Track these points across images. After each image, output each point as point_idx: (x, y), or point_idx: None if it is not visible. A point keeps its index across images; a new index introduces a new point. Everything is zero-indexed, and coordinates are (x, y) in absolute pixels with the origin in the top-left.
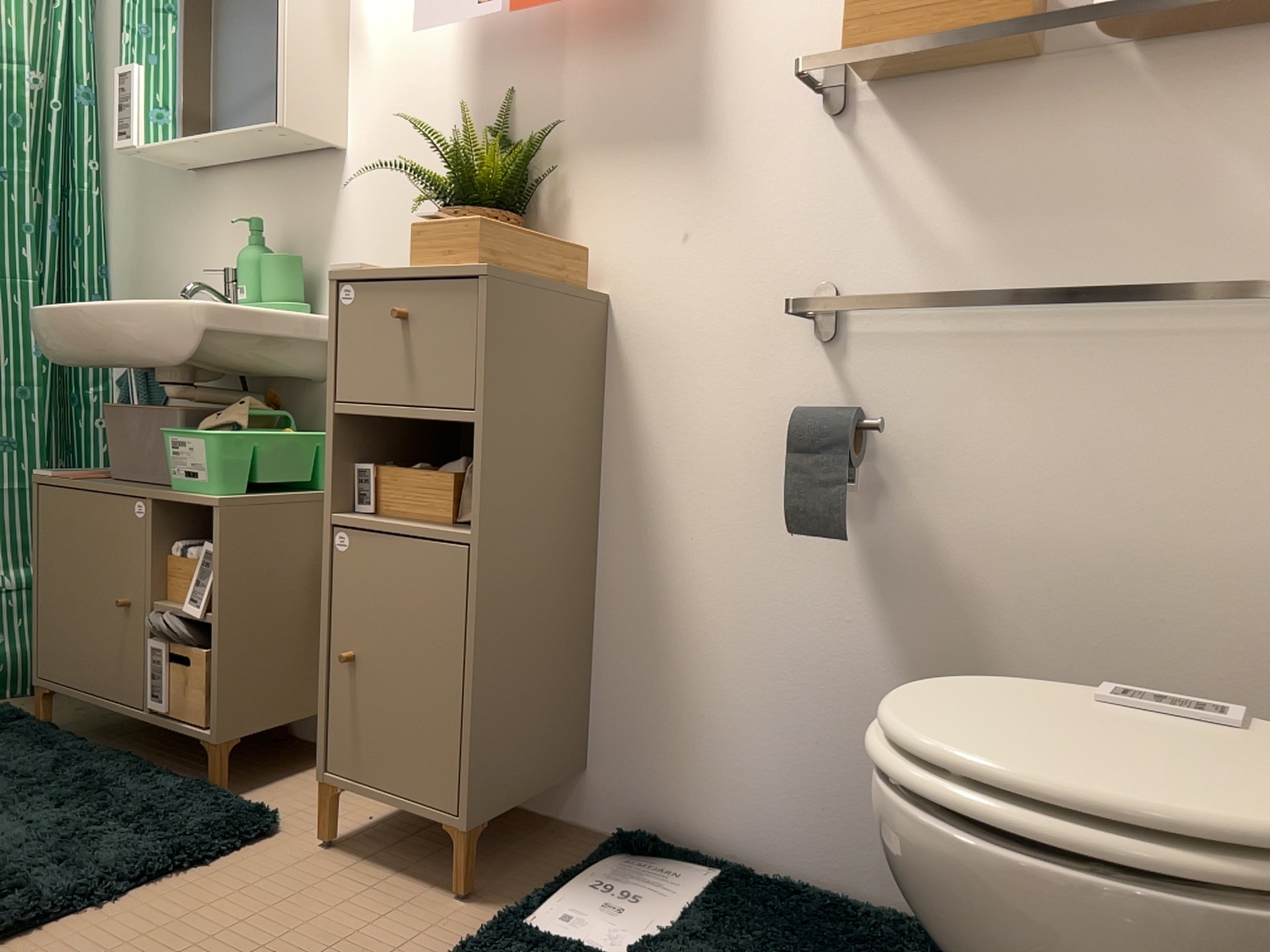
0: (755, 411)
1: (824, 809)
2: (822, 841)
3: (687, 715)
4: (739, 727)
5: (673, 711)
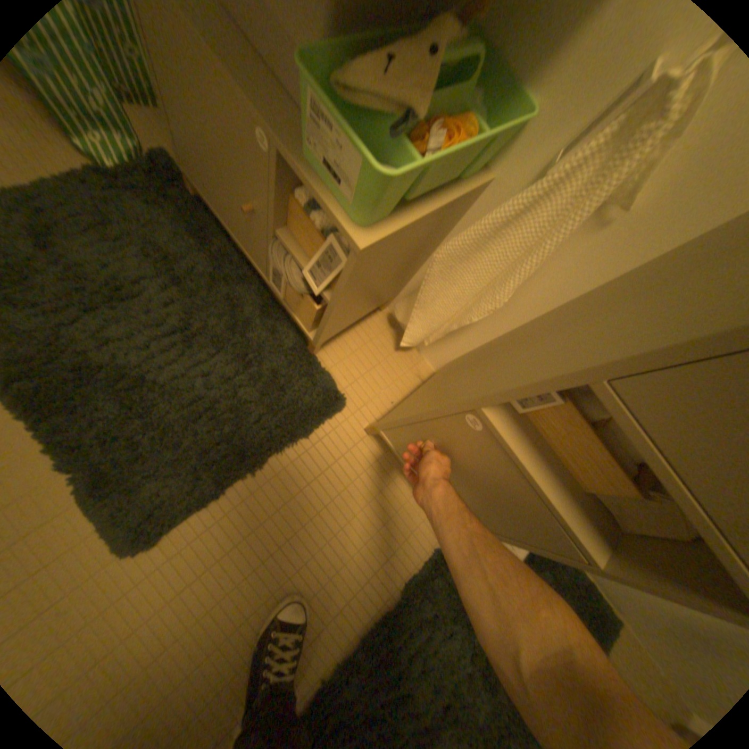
0: None
1: None
2: None
3: None
4: None
5: None
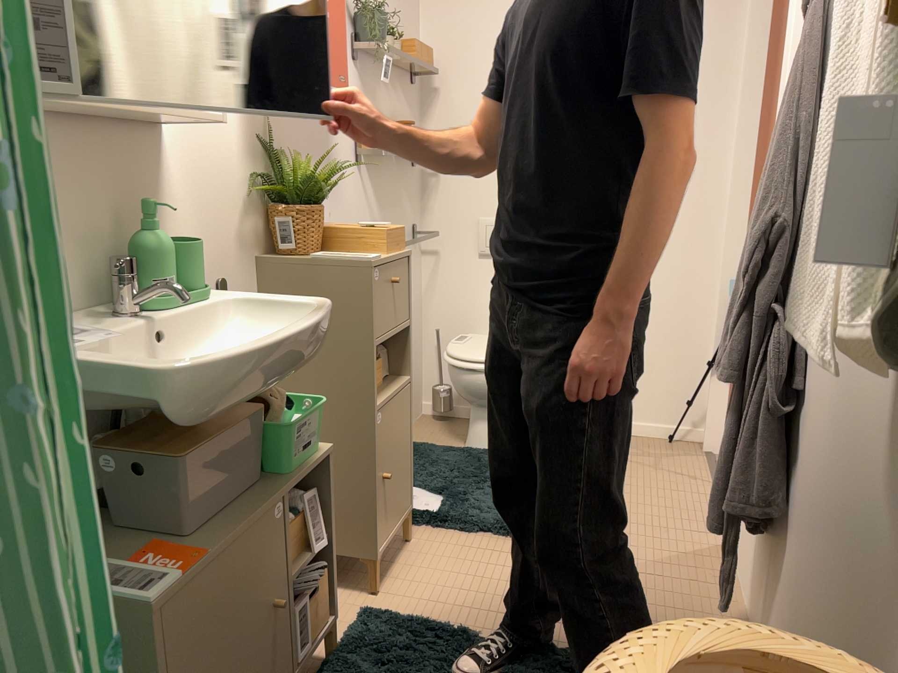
0: None
1: None
2: None
3: None
4: None
5: None
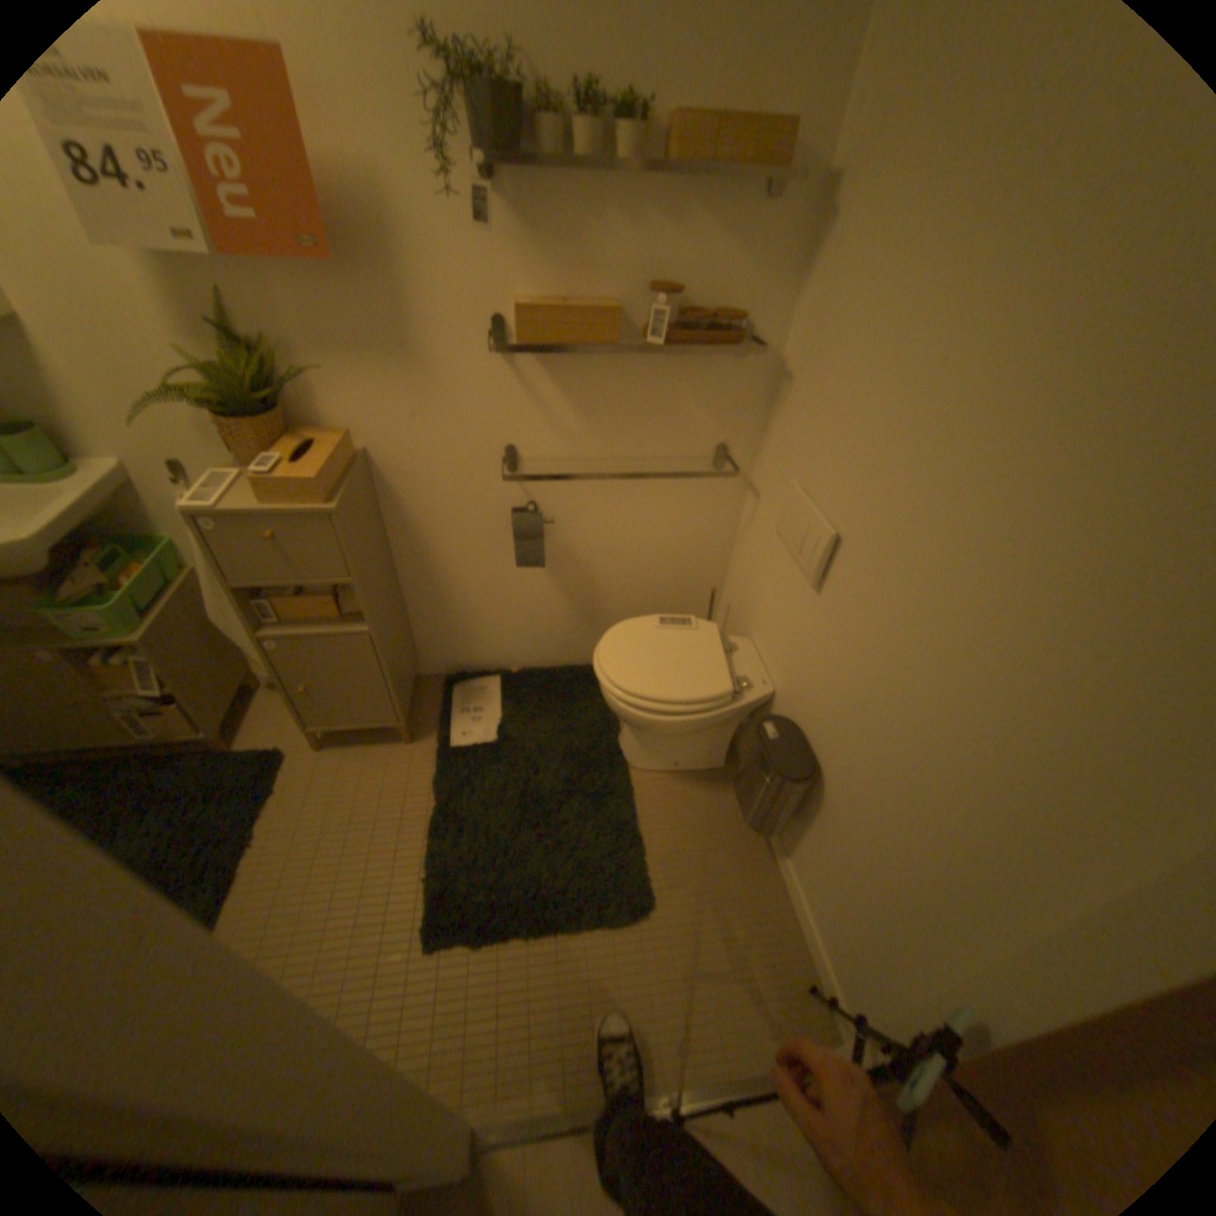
0: (478, 506)
1: (534, 643)
2: (534, 651)
3: (466, 627)
4: (492, 626)
5: (459, 628)
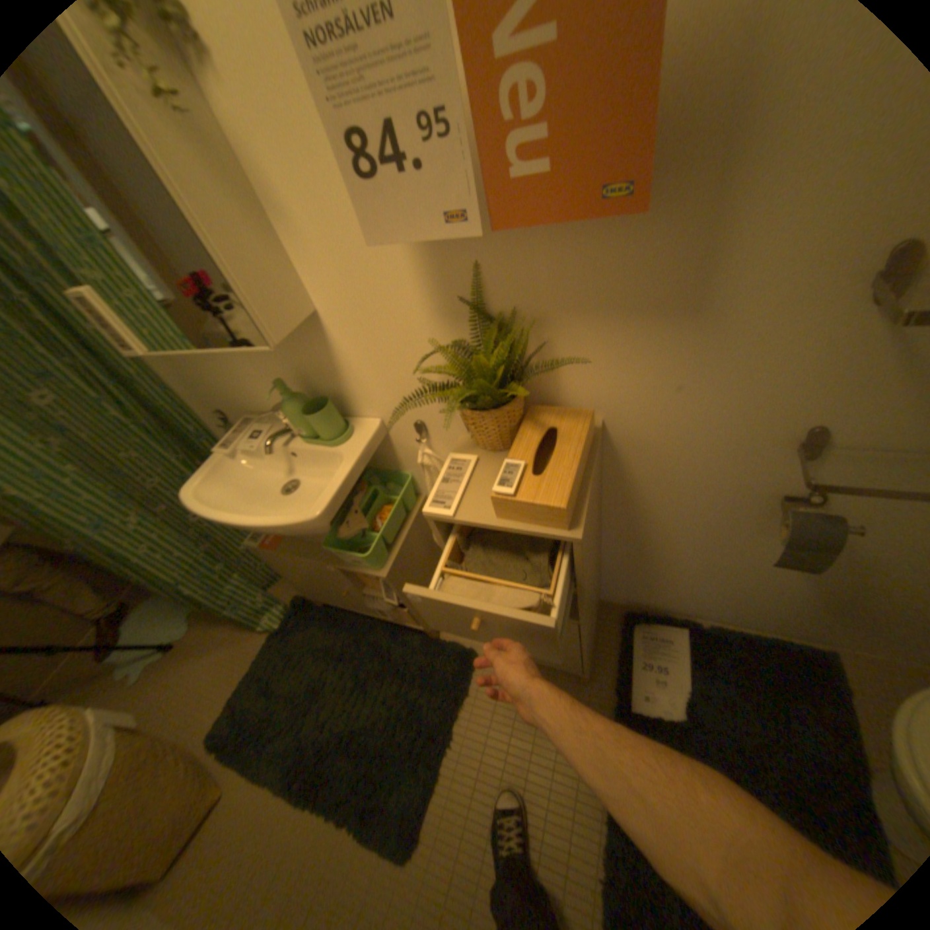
0: (731, 484)
1: (743, 609)
2: (739, 616)
3: (663, 580)
4: (695, 586)
5: (654, 578)
